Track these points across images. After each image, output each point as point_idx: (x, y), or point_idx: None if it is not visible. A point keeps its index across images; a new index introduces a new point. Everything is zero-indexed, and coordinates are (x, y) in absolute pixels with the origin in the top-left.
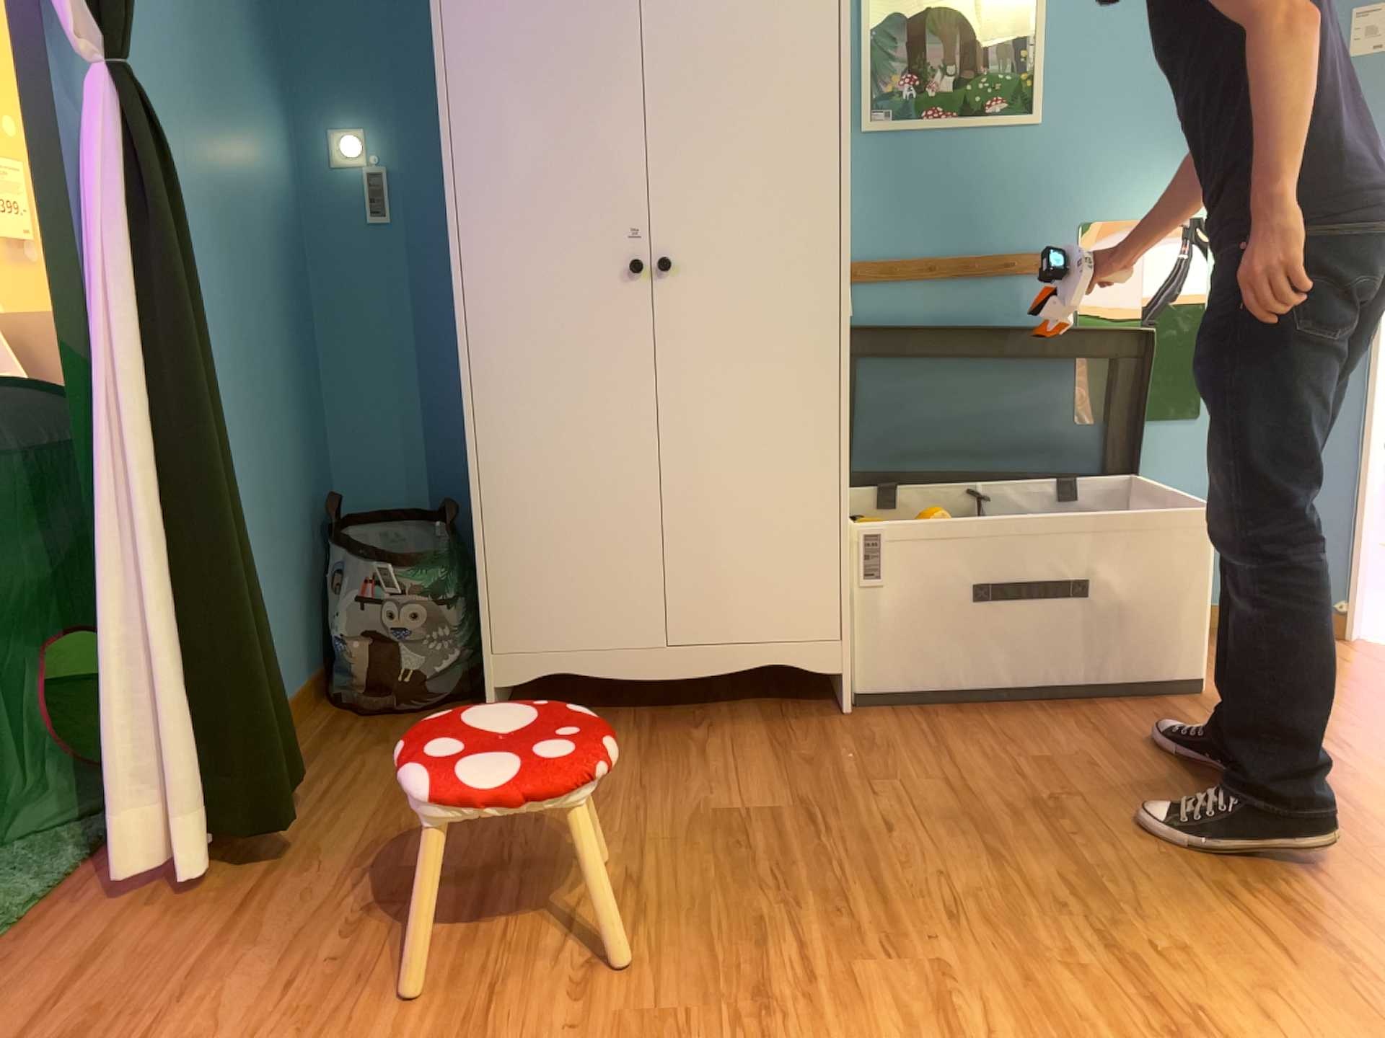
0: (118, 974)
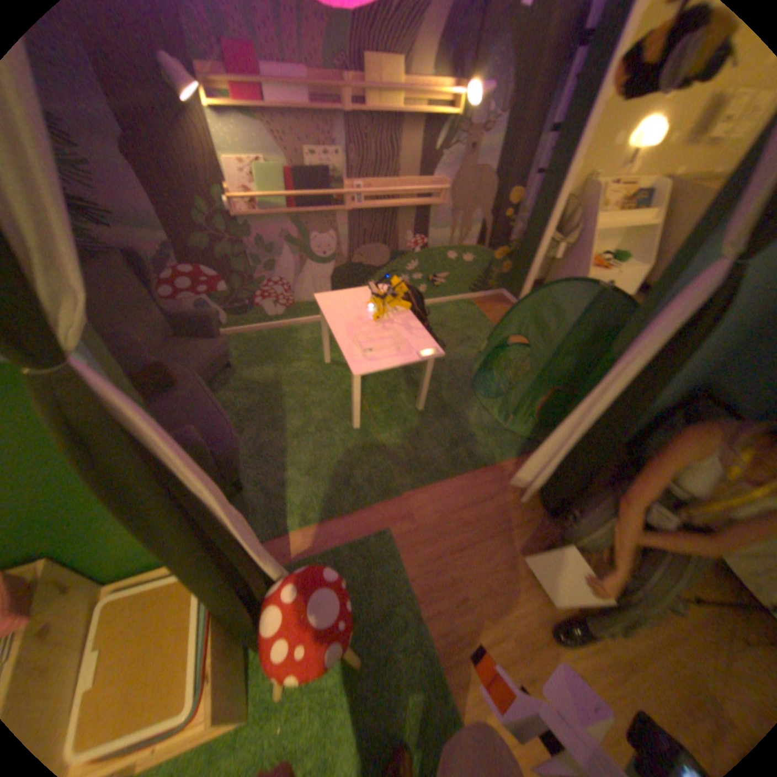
0: (488, 519)
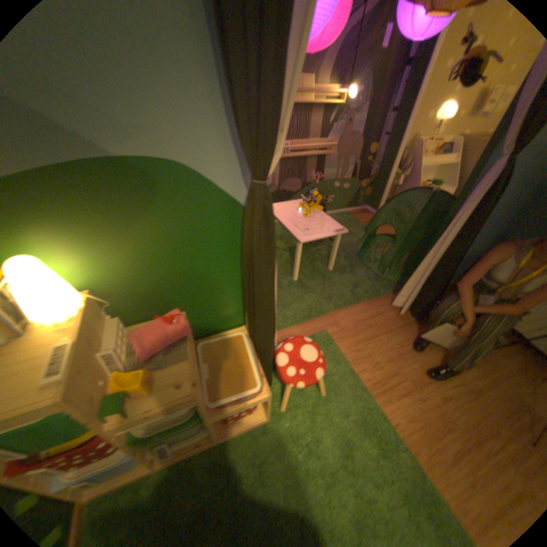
0: (382, 324)
